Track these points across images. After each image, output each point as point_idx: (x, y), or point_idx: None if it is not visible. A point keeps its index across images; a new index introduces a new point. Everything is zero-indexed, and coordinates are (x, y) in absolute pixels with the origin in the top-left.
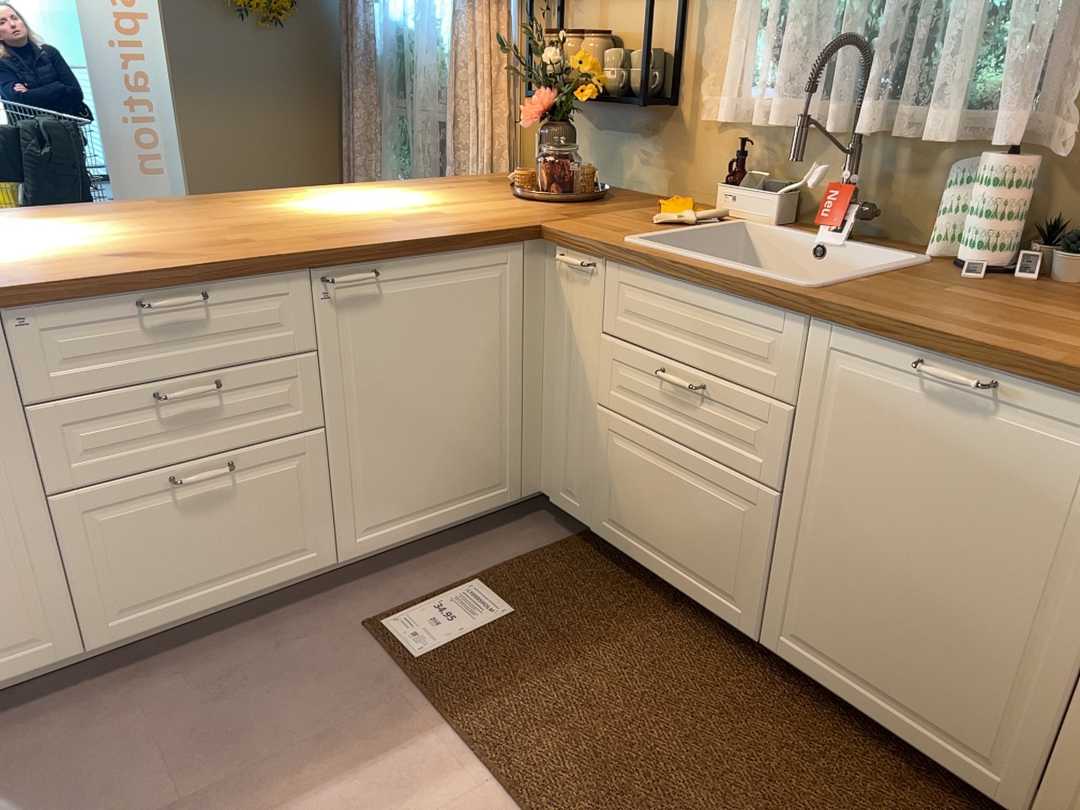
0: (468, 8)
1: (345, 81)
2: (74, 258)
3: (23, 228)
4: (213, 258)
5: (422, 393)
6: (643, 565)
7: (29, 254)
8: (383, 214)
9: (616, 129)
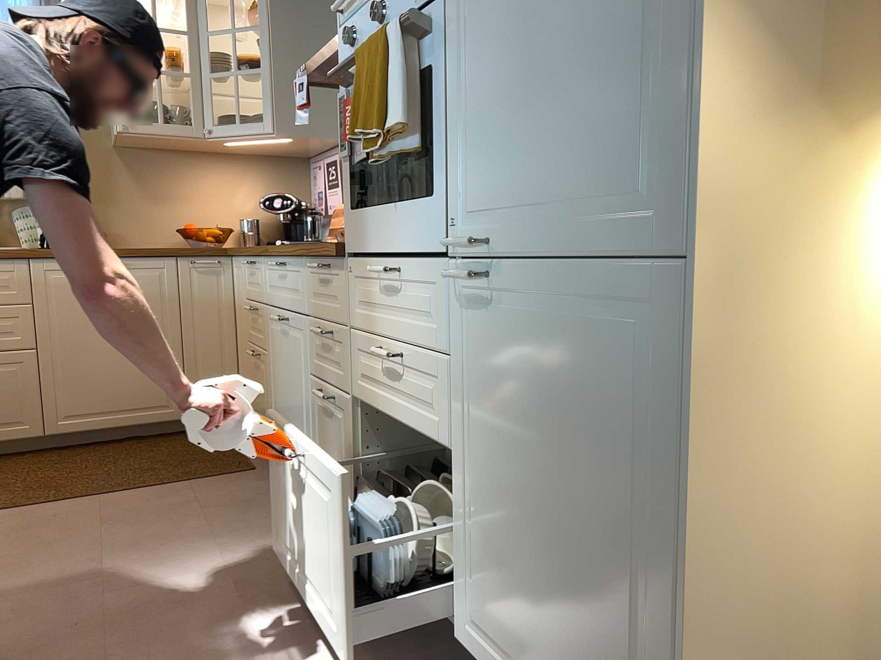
0: None
1: None
2: None
3: None
4: None
5: None
6: None
7: None
8: None
9: None
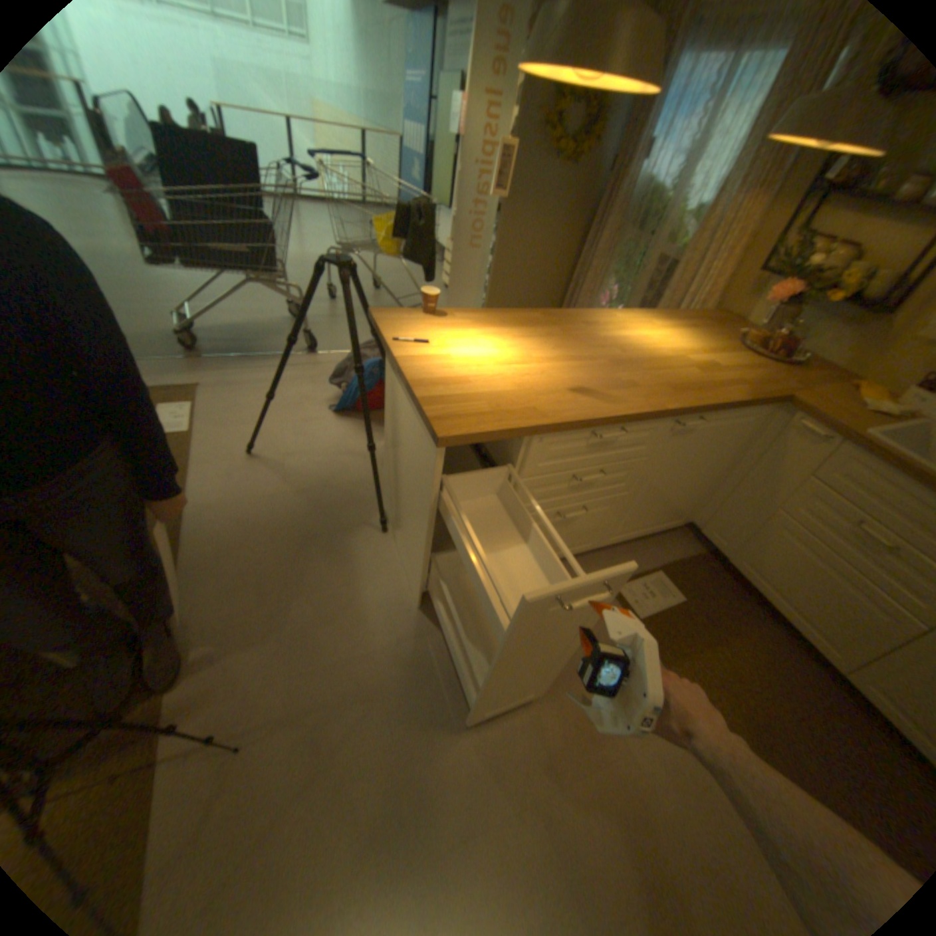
0: (738, 190)
1: (602, 207)
2: (551, 387)
3: (492, 337)
4: (632, 405)
5: (680, 478)
6: (767, 598)
7: (522, 376)
8: (685, 359)
9: (822, 309)
